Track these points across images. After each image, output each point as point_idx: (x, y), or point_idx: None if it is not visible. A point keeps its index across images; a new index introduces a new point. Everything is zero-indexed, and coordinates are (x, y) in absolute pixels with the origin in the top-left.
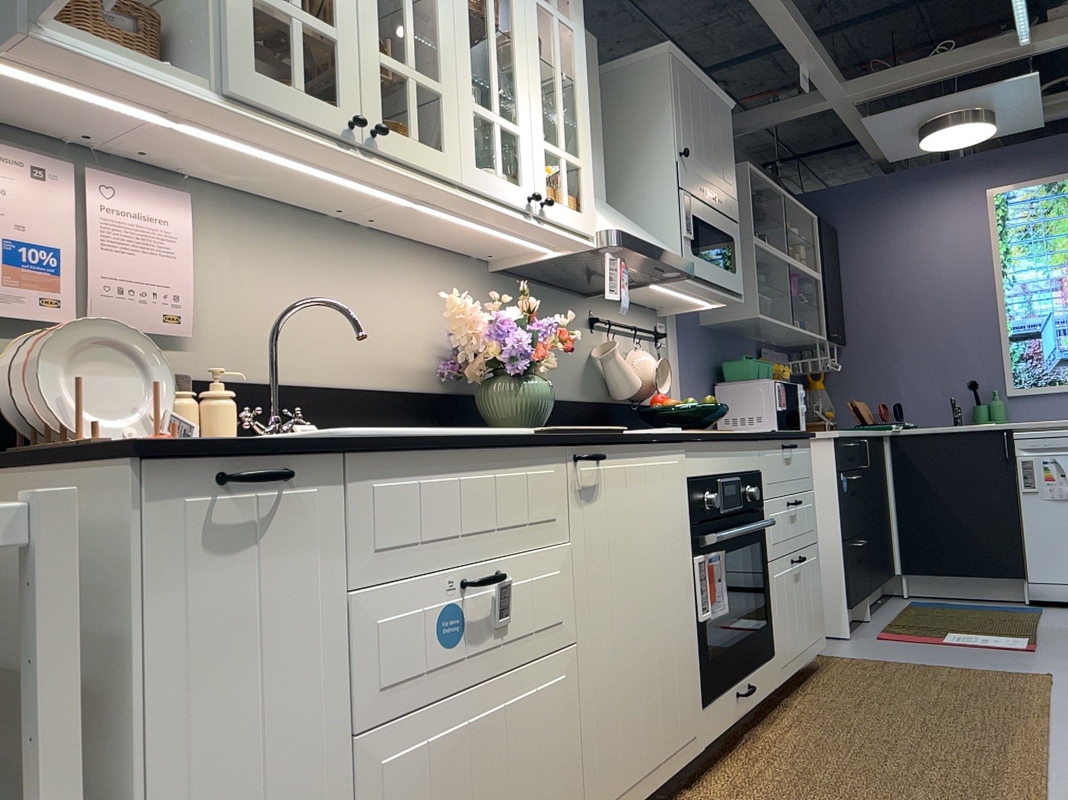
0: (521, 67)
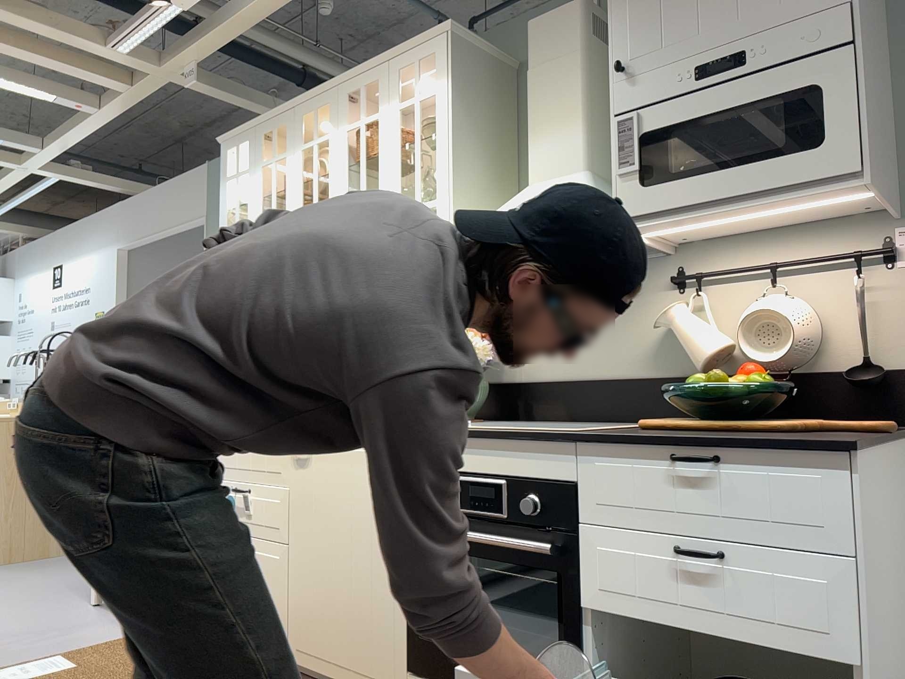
0: (382, 171)
